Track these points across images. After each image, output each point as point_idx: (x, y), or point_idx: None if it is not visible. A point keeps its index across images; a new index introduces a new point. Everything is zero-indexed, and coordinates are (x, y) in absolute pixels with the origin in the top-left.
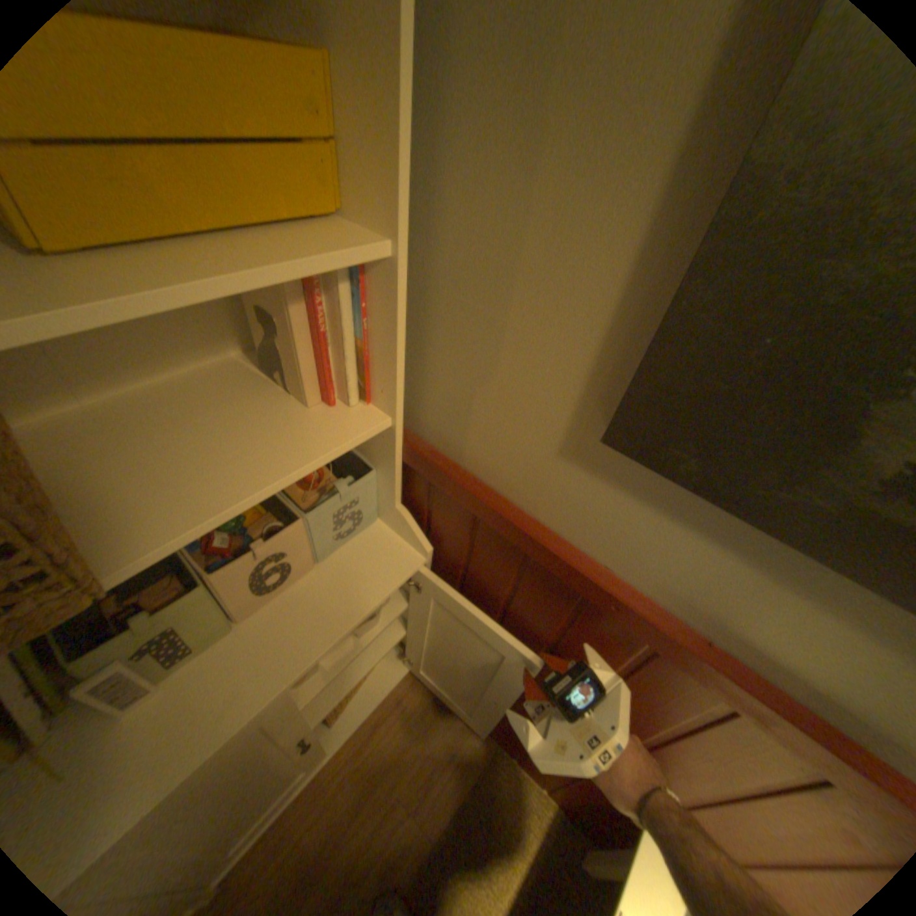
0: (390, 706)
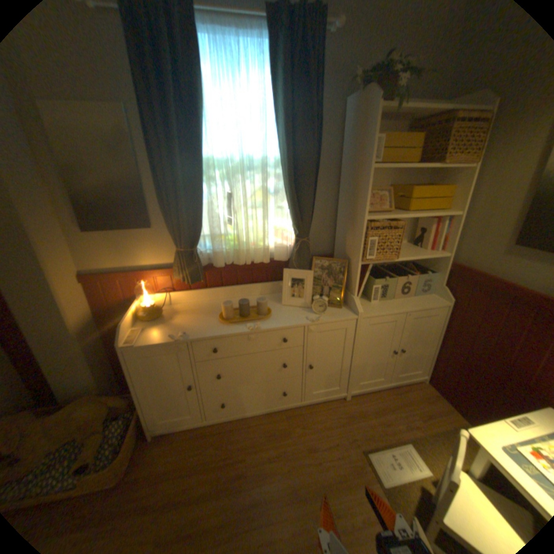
0: (414, 389)
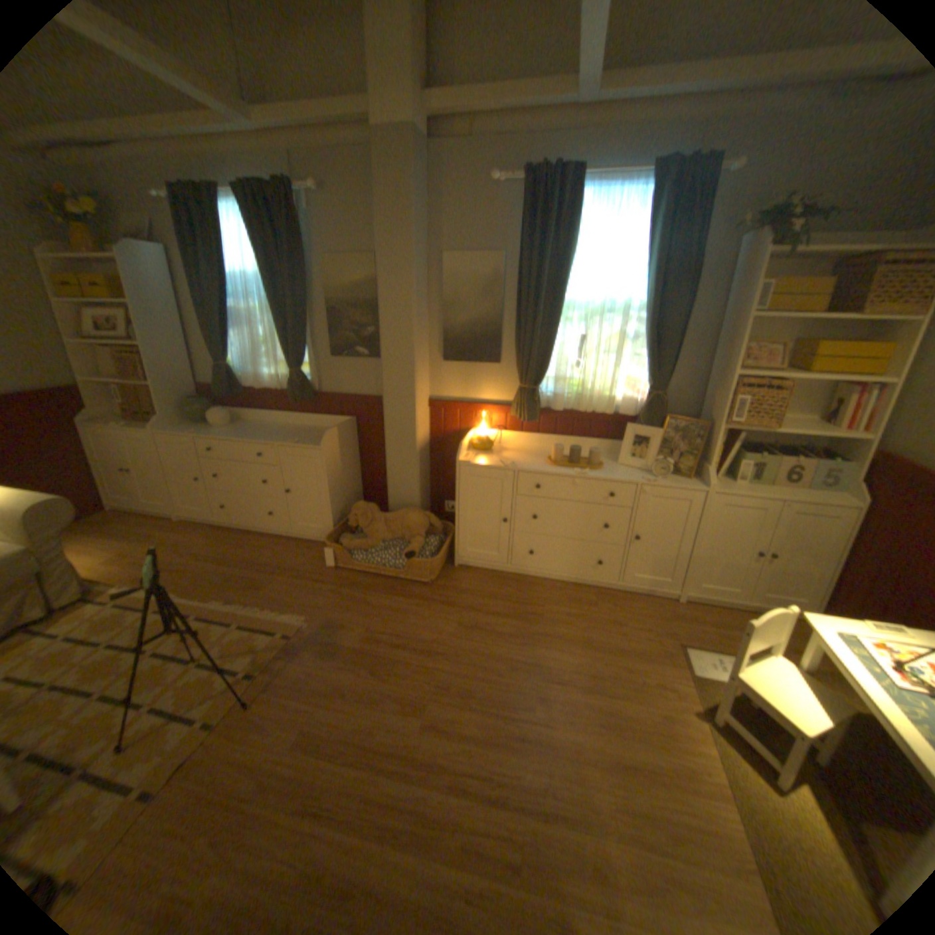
0: None
